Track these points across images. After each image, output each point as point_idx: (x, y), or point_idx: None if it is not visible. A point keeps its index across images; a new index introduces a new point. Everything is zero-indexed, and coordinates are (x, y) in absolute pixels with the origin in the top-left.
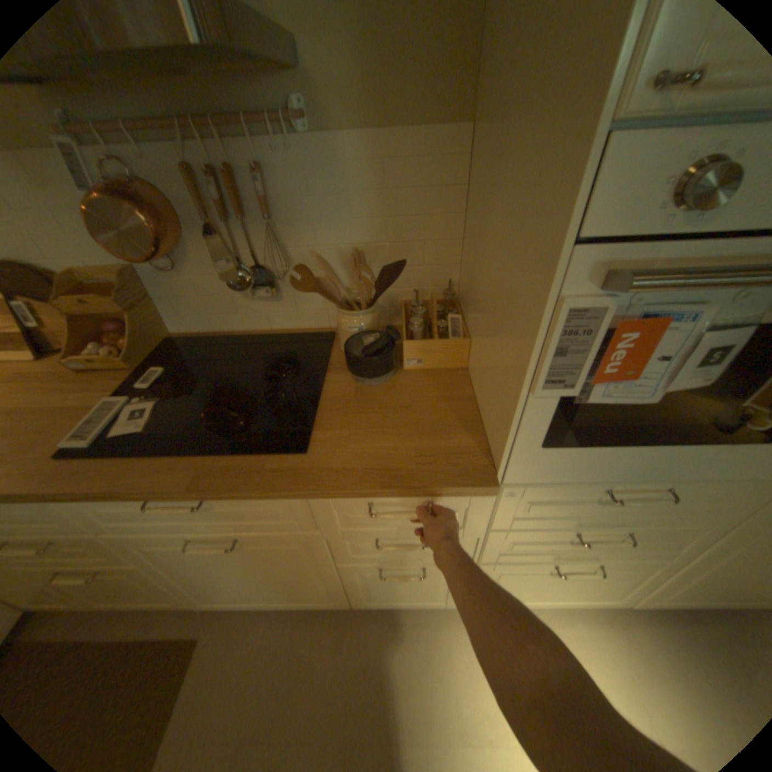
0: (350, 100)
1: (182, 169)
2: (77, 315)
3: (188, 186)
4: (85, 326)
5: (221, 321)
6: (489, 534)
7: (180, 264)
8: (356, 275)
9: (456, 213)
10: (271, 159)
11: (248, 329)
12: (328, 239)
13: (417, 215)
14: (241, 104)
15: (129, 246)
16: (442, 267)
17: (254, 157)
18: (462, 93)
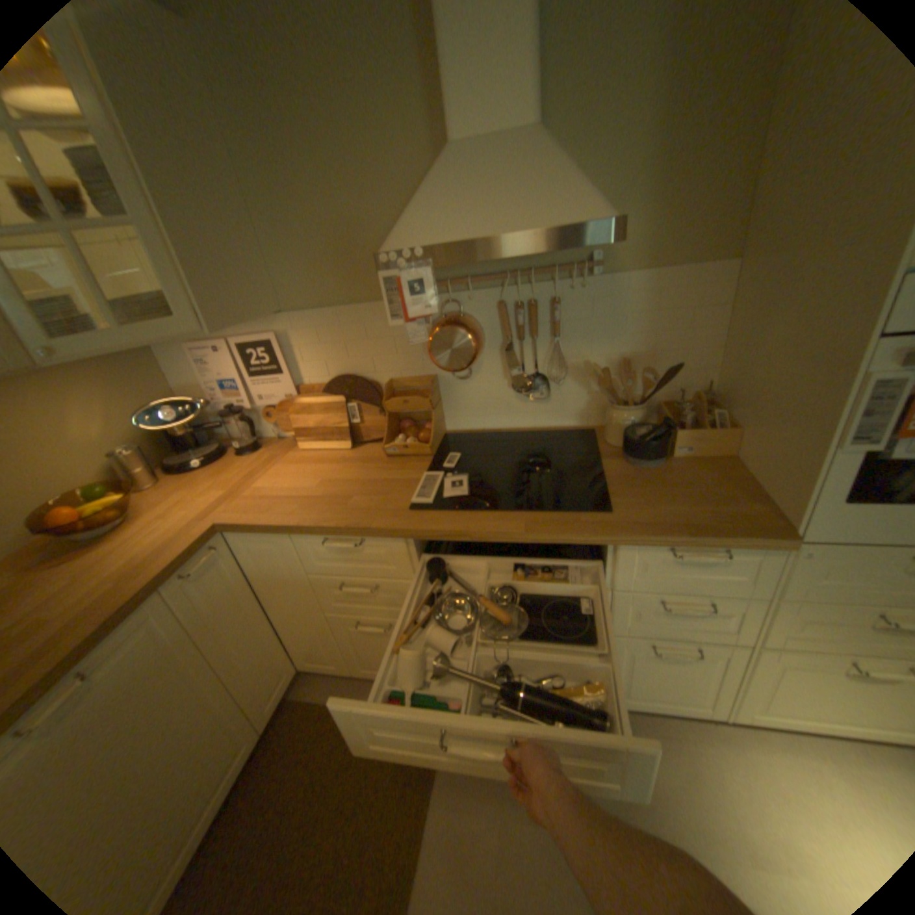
0: (638, 251)
1: (501, 305)
2: (391, 413)
3: (502, 316)
4: (393, 422)
5: (491, 420)
6: (780, 606)
7: (473, 373)
8: (625, 378)
9: (719, 326)
10: (568, 294)
11: (513, 427)
12: (601, 350)
13: (683, 329)
14: (554, 259)
15: (452, 360)
16: (702, 370)
17: (555, 293)
18: (732, 239)
